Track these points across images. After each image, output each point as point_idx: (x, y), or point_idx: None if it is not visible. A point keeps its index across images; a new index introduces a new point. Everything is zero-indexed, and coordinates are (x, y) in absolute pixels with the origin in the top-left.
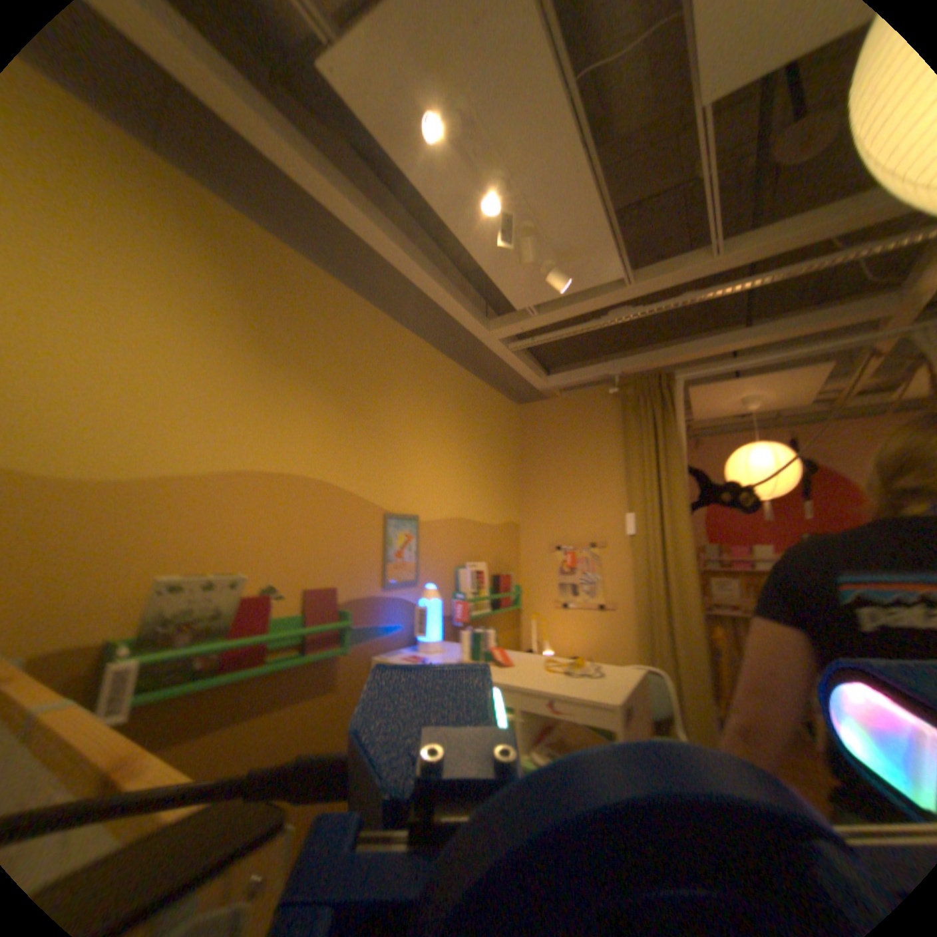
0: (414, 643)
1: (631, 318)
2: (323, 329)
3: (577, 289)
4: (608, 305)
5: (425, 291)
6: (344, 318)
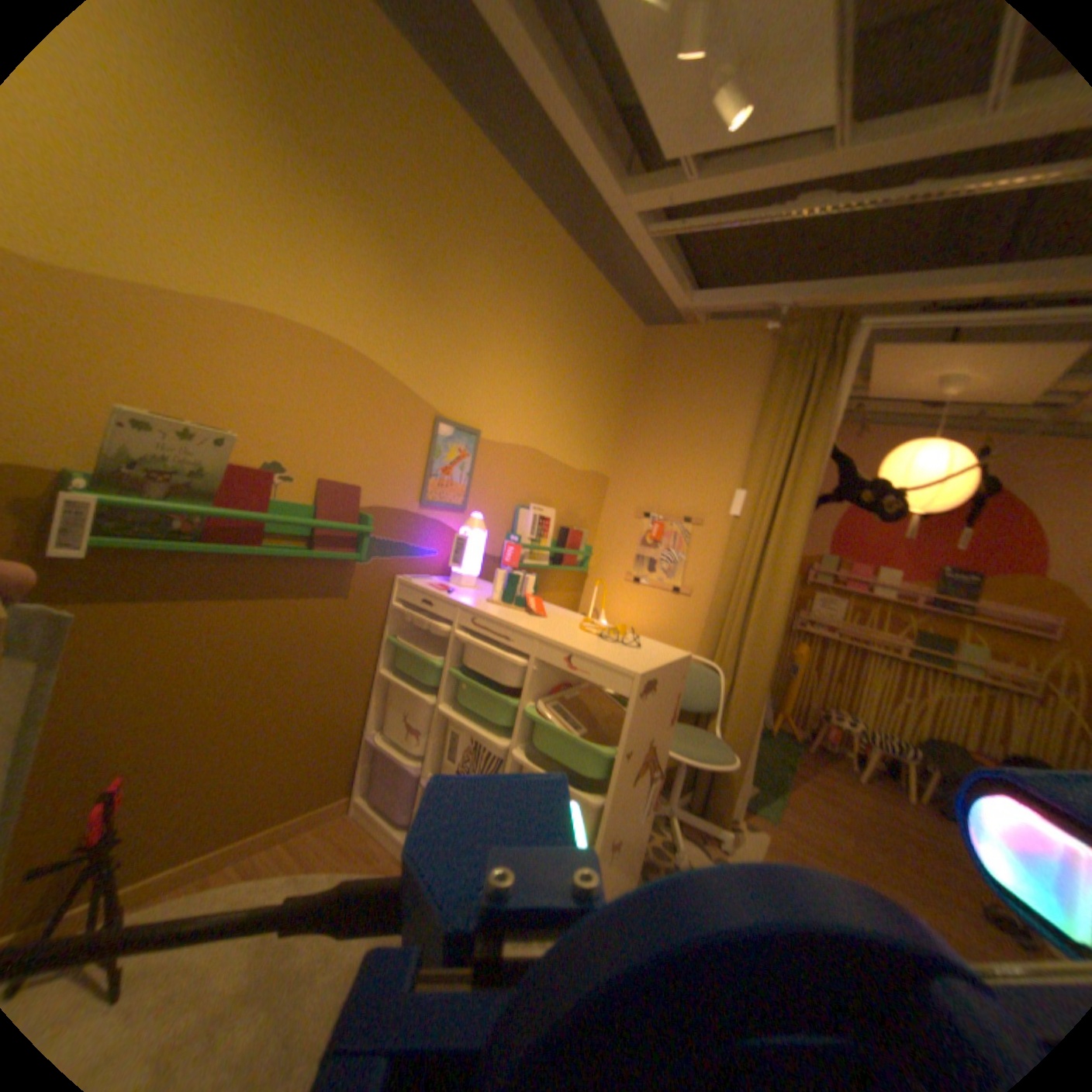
0: (447, 573)
1: (828, 213)
2: (380, 124)
3: (759, 138)
4: (800, 182)
5: (541, 102)
6: (415, 117)
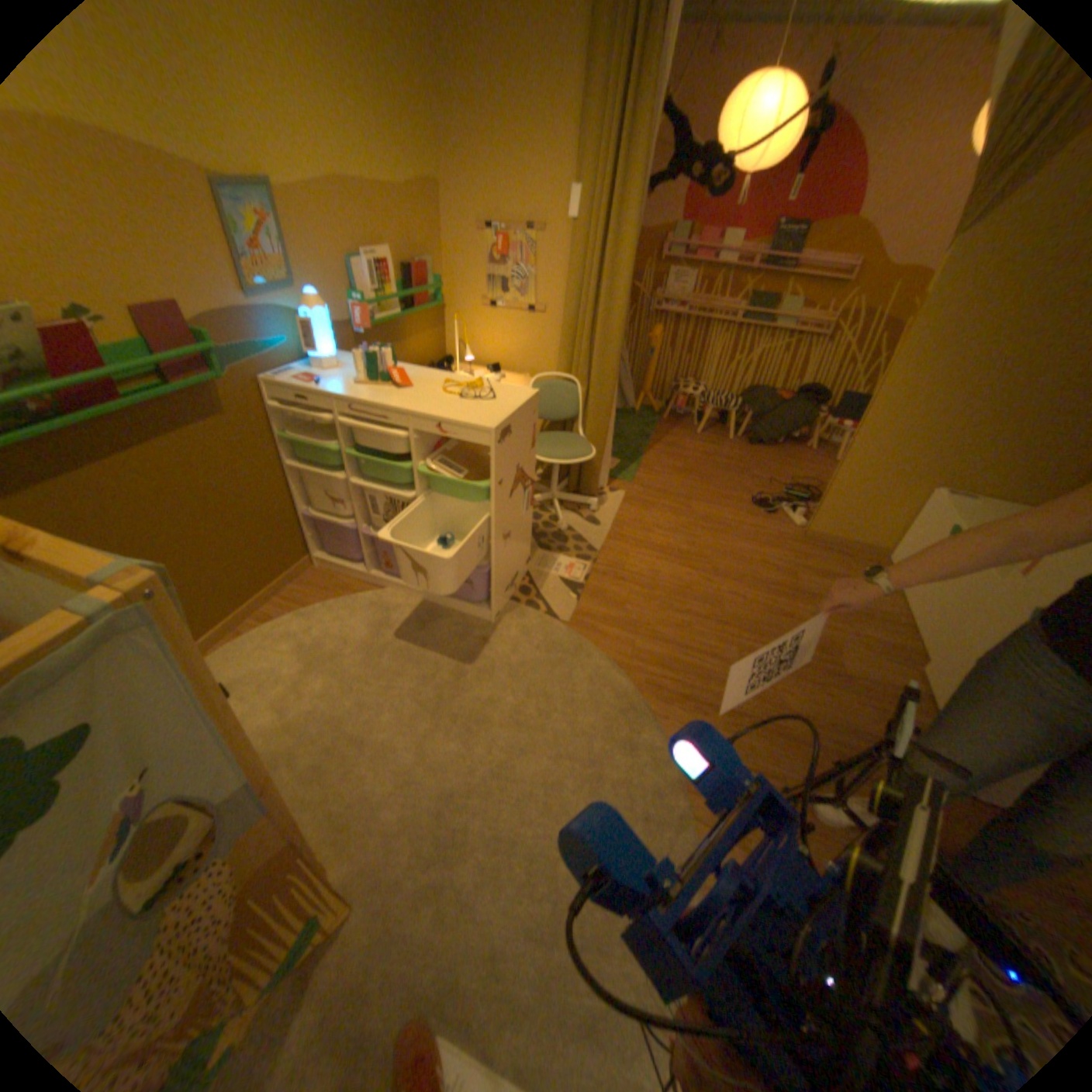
0: (304, 356)
1: None
2: None
3: None
4: None
5: None
6: None
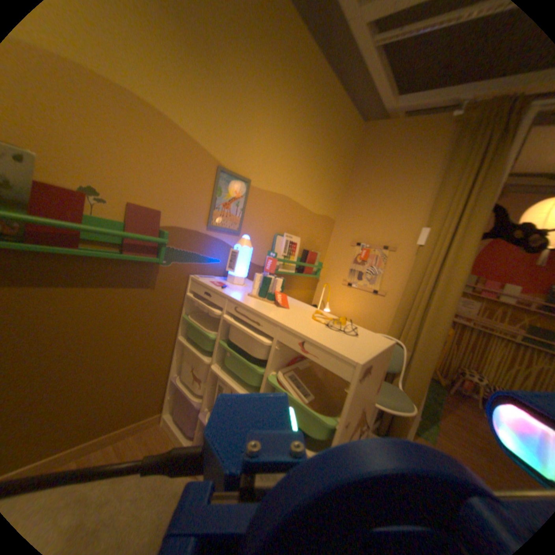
0: (227, 275)
1: None
2: None
3: None
4: None
5: None
6: None
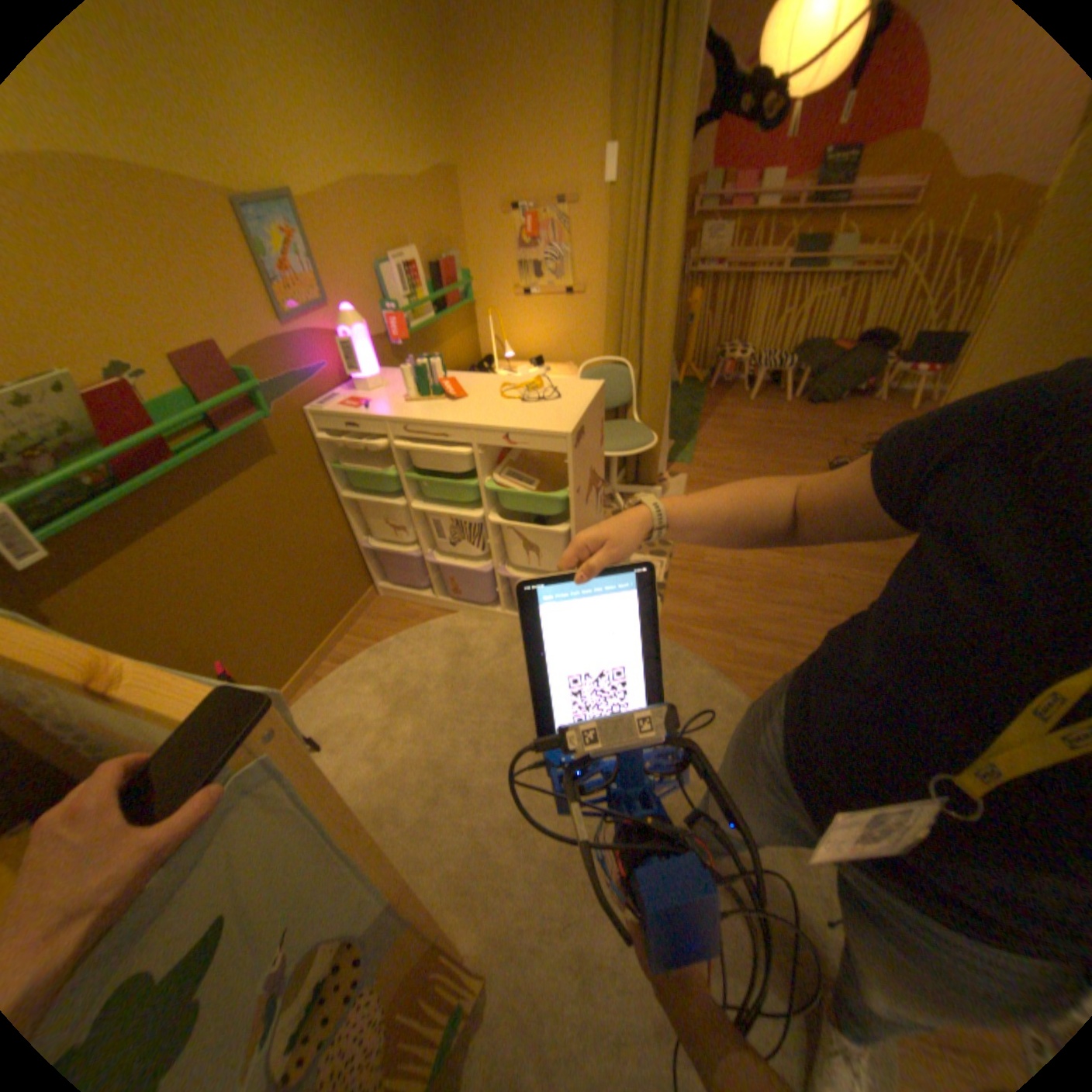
0: (346, 378)
1: None
2: None
3: None
4: None
5: None
6: None
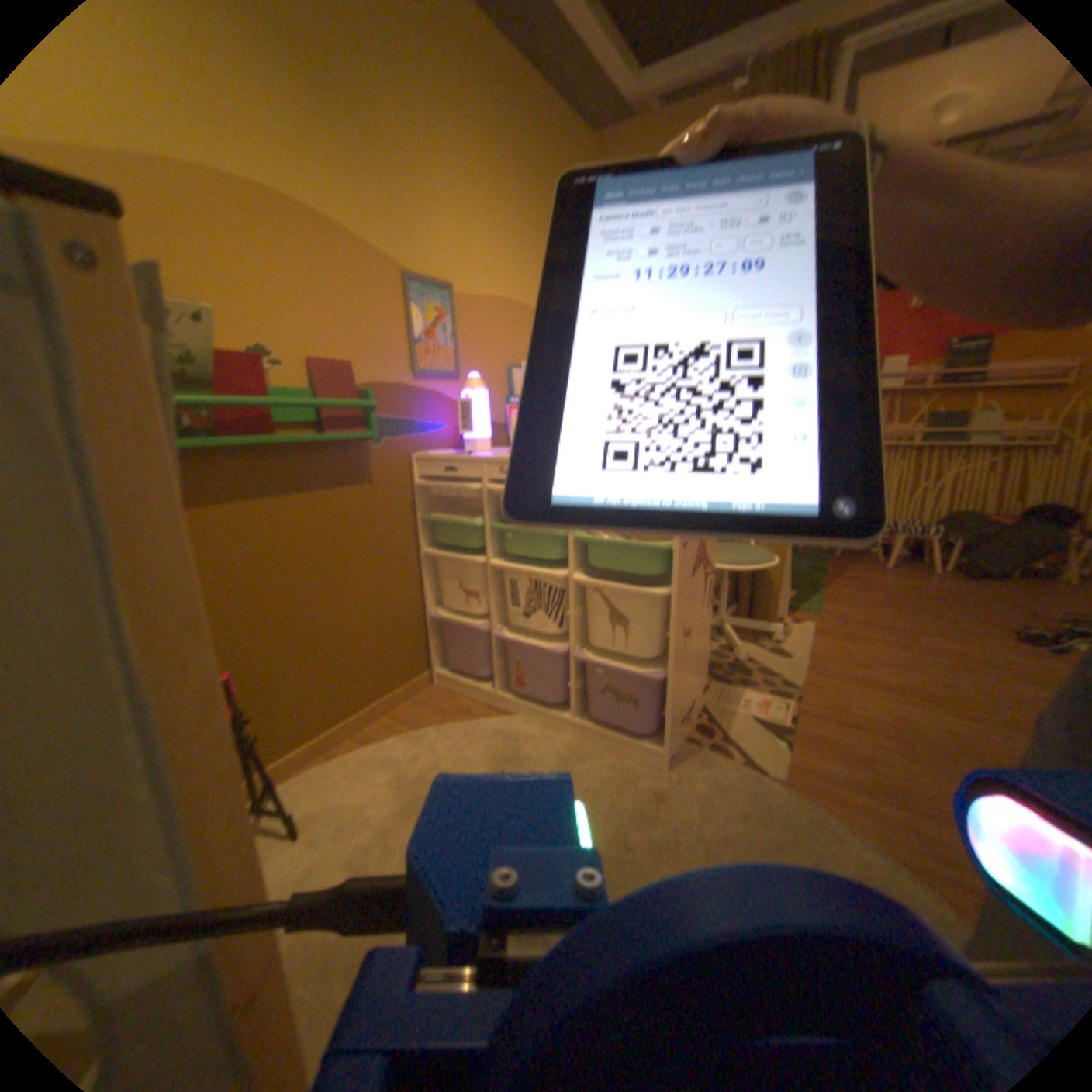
0: (459, 445)
1: None
2: None
3: None
4: None
5: None
6: None
